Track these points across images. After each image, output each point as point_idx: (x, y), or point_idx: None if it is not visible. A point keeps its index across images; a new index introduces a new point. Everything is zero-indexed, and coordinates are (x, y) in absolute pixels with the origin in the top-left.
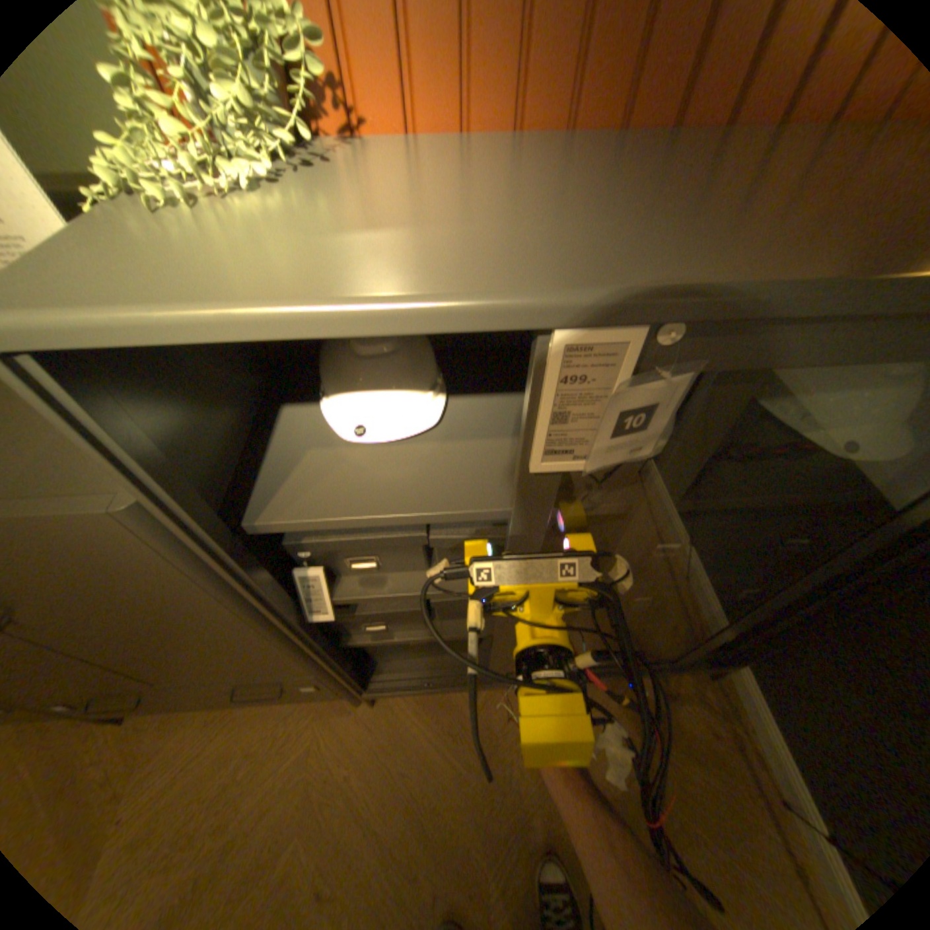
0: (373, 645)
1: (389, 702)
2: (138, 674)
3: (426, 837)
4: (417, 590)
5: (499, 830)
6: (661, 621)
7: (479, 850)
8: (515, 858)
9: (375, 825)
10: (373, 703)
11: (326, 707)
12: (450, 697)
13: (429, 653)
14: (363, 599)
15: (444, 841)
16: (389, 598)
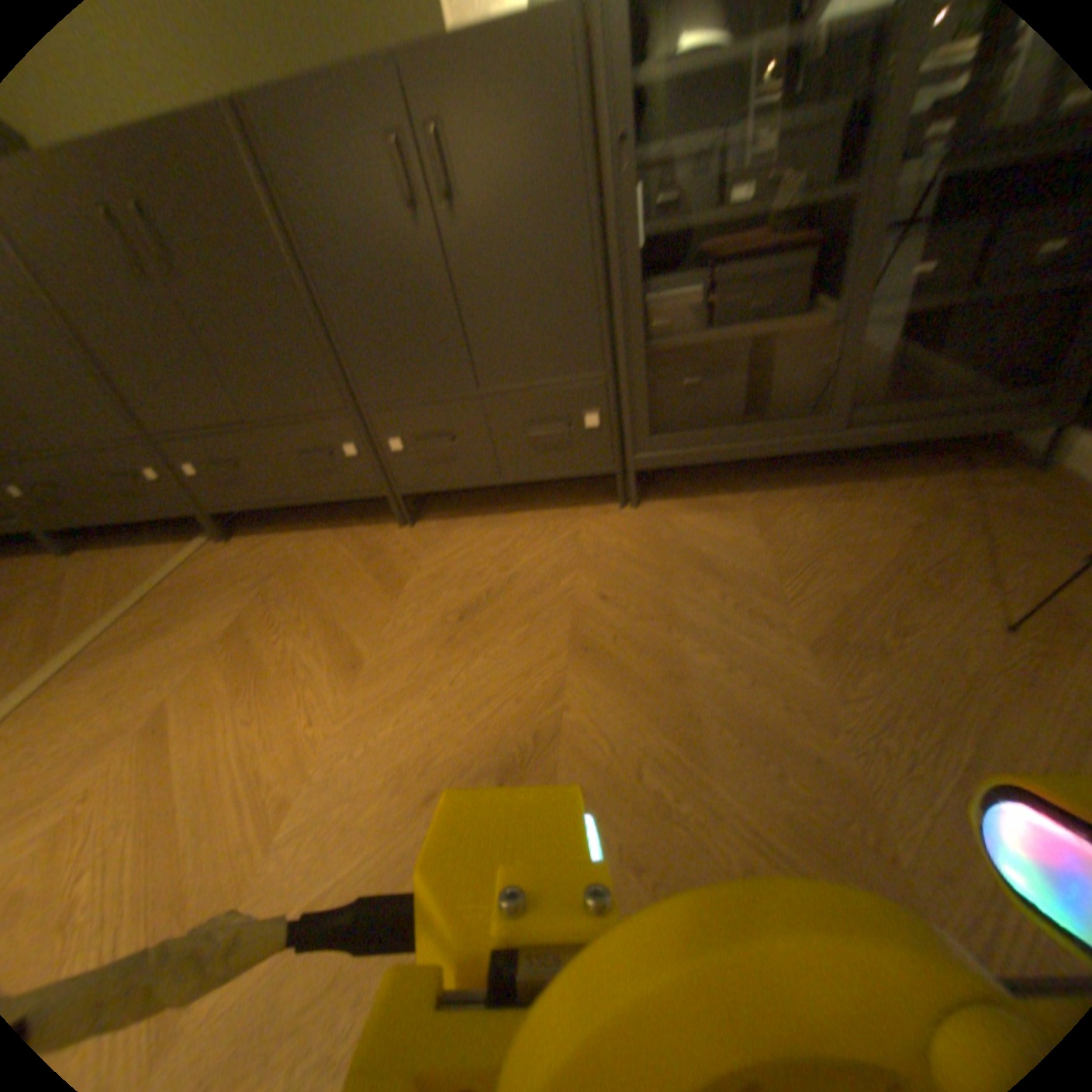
0: (661, 341)
1: (656, 503)
2: (481, 348)
3: (712, 564)
4: (715, 209)
5: (793, 559)
6: (961, 360)
7: (773, 569)
8: (816, 573)
9: (656, 560)
10: (640, 502)
11: (594, 508)
12: (721, 497)
13: (700, 432)
14: (670, 220)
15: (731, 566)
16: (692, 216)
